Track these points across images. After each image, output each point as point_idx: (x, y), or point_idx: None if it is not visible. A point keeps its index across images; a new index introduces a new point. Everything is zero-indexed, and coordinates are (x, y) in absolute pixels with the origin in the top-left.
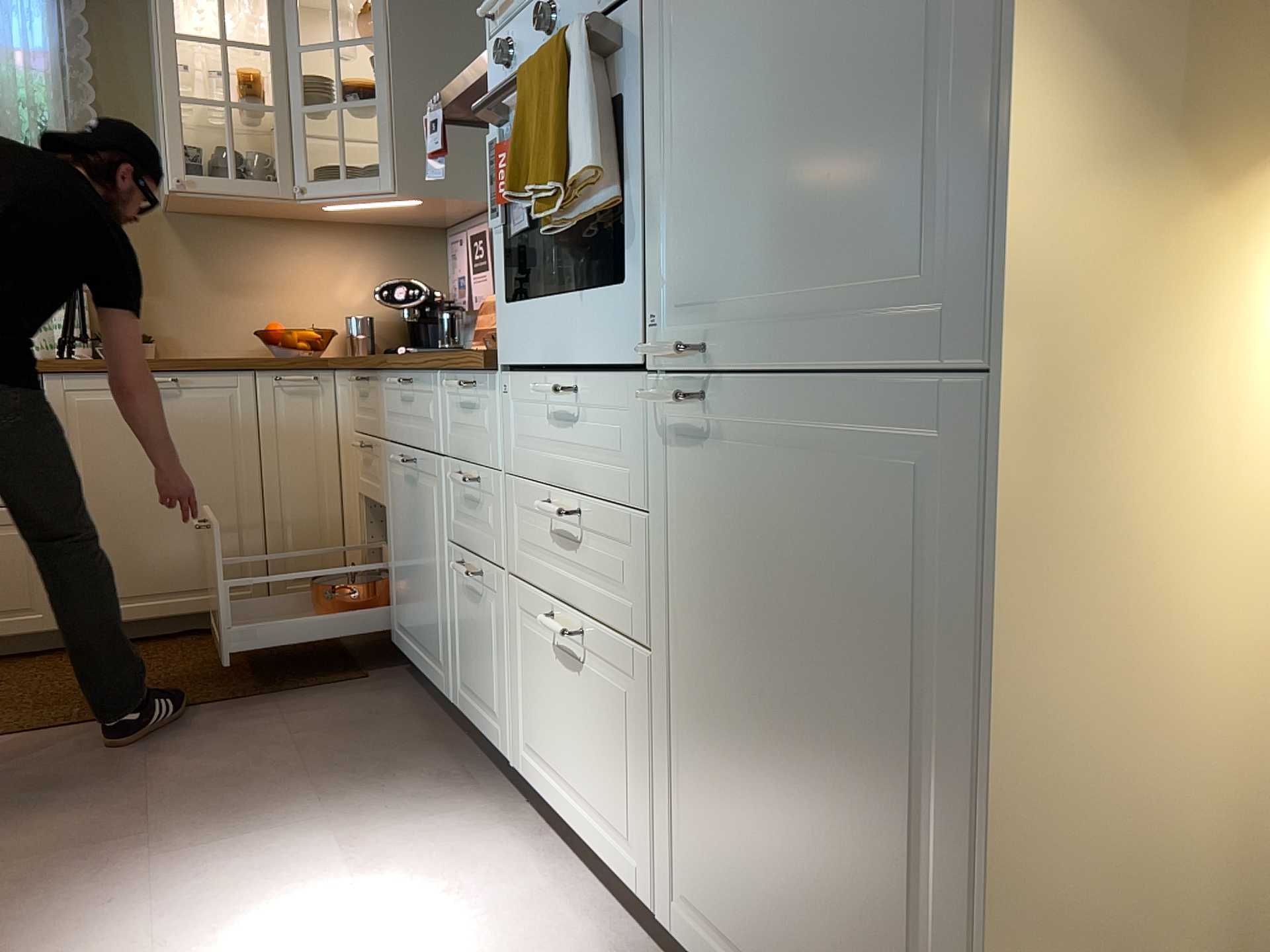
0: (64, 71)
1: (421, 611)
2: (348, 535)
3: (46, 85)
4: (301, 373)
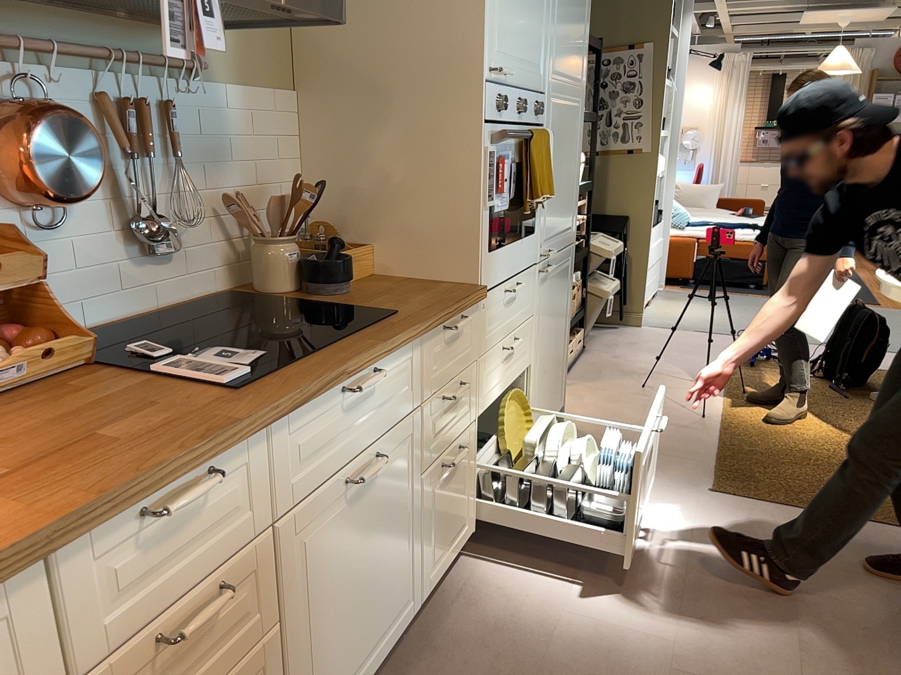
0: None
1: (376, 606)
2: None
3: None
4: None
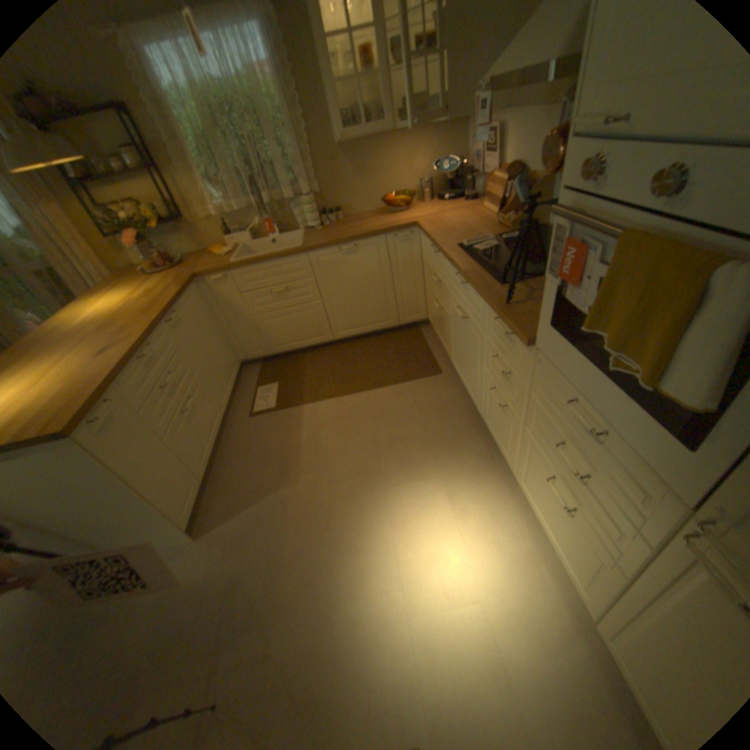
0: (277, 71)
1: (467, 372)
2: (427, 300)
3: (273, 83)
4: (405, 231)
